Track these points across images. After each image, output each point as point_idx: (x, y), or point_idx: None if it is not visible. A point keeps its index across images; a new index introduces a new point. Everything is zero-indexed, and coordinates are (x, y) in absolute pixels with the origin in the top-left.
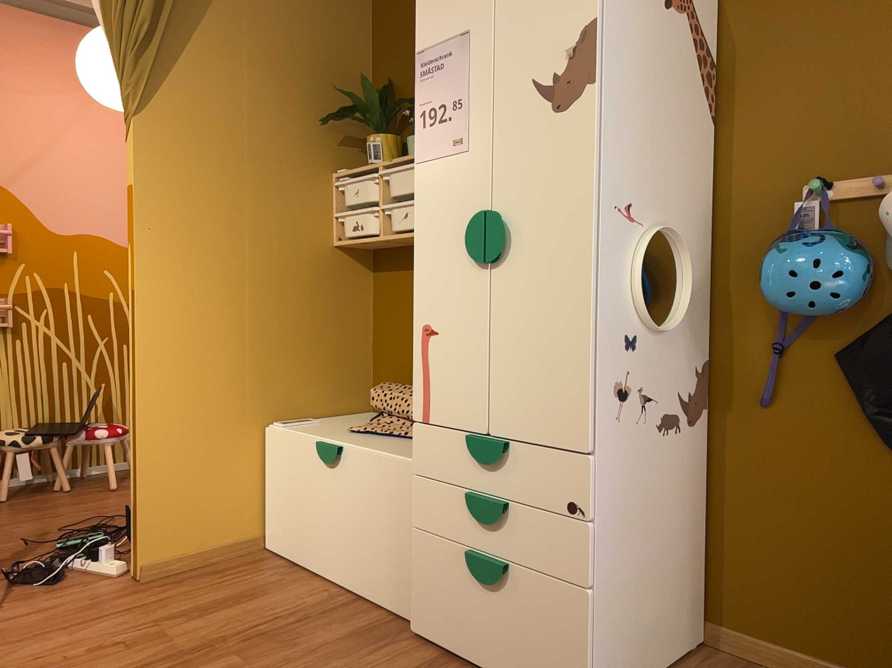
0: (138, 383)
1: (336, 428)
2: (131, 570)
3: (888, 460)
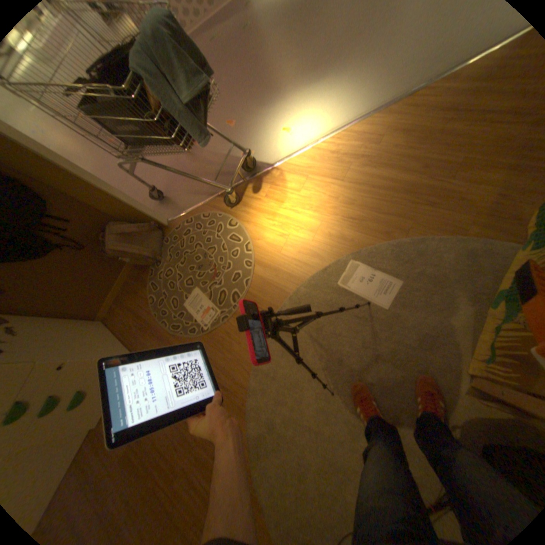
0: None
1: None
2: None
3: (44, 260)
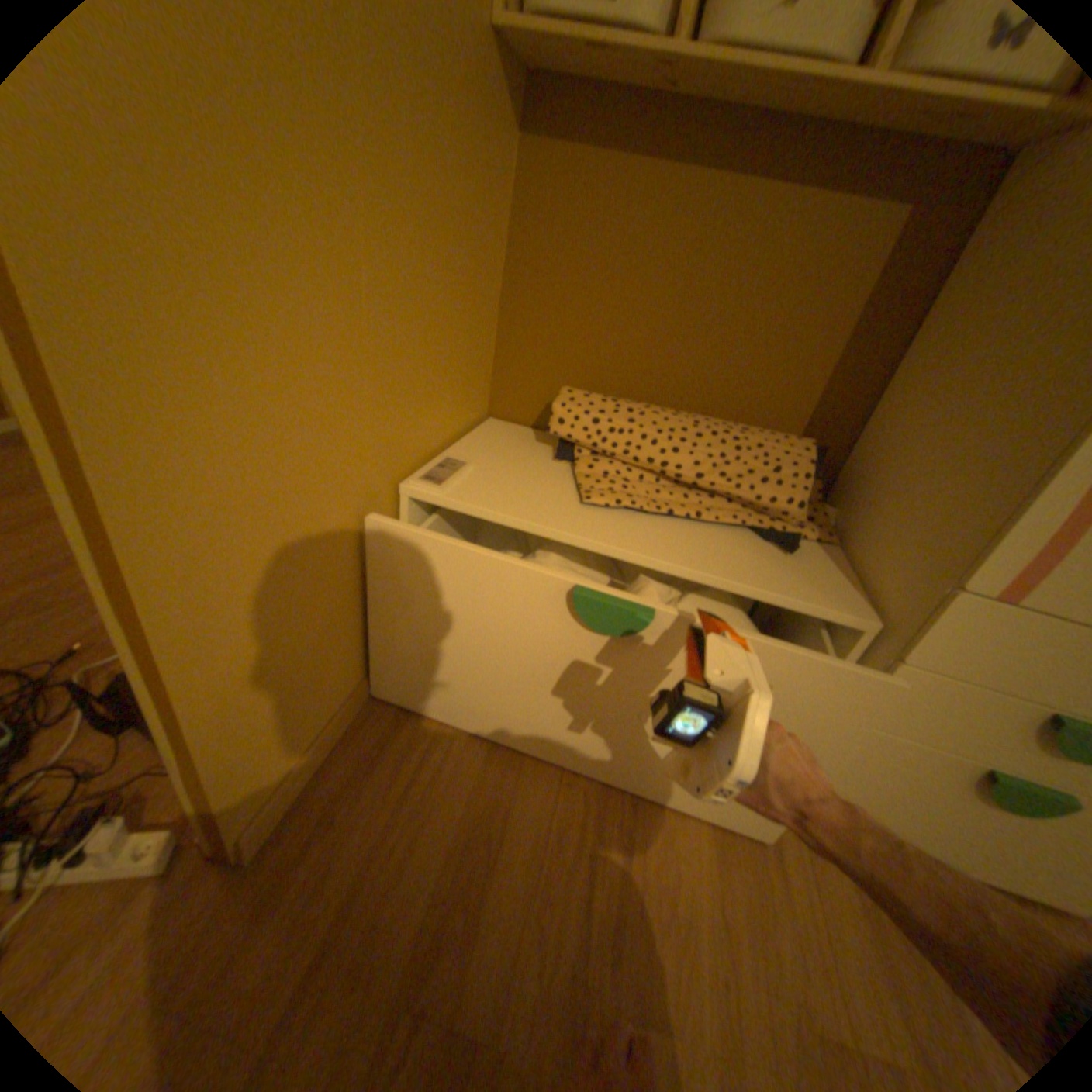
0: (102, 486)
1: (536, 486)
2: (207, 845)
3: None
